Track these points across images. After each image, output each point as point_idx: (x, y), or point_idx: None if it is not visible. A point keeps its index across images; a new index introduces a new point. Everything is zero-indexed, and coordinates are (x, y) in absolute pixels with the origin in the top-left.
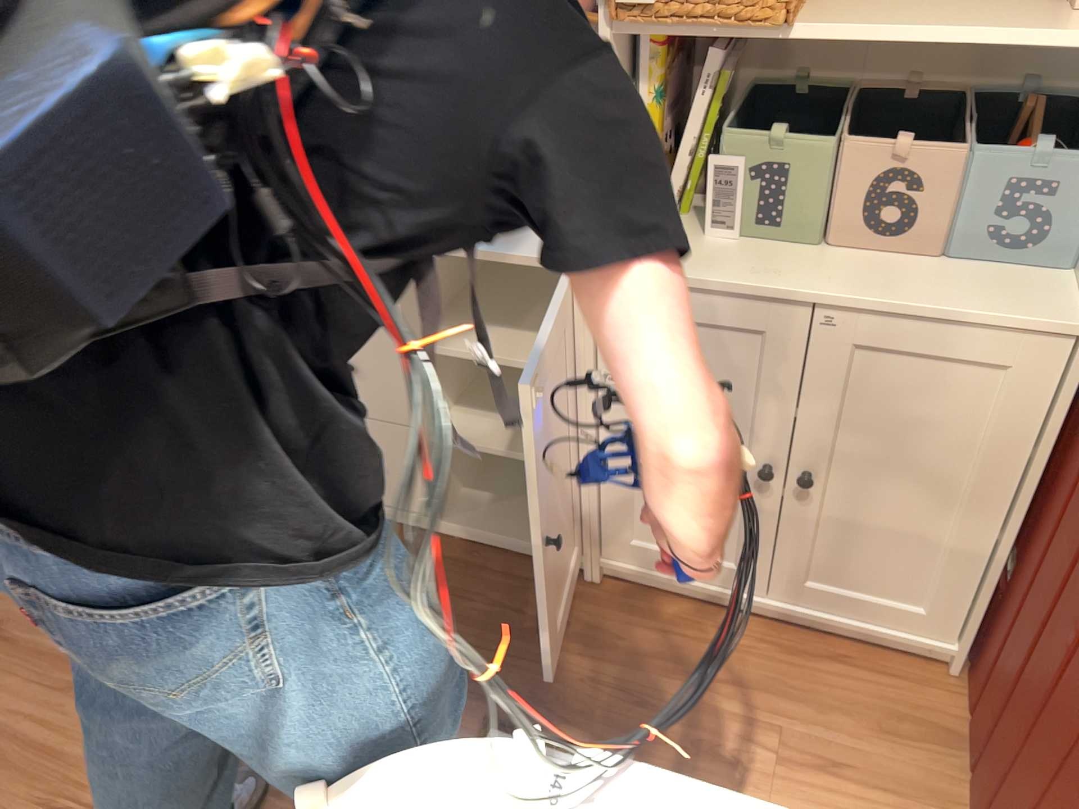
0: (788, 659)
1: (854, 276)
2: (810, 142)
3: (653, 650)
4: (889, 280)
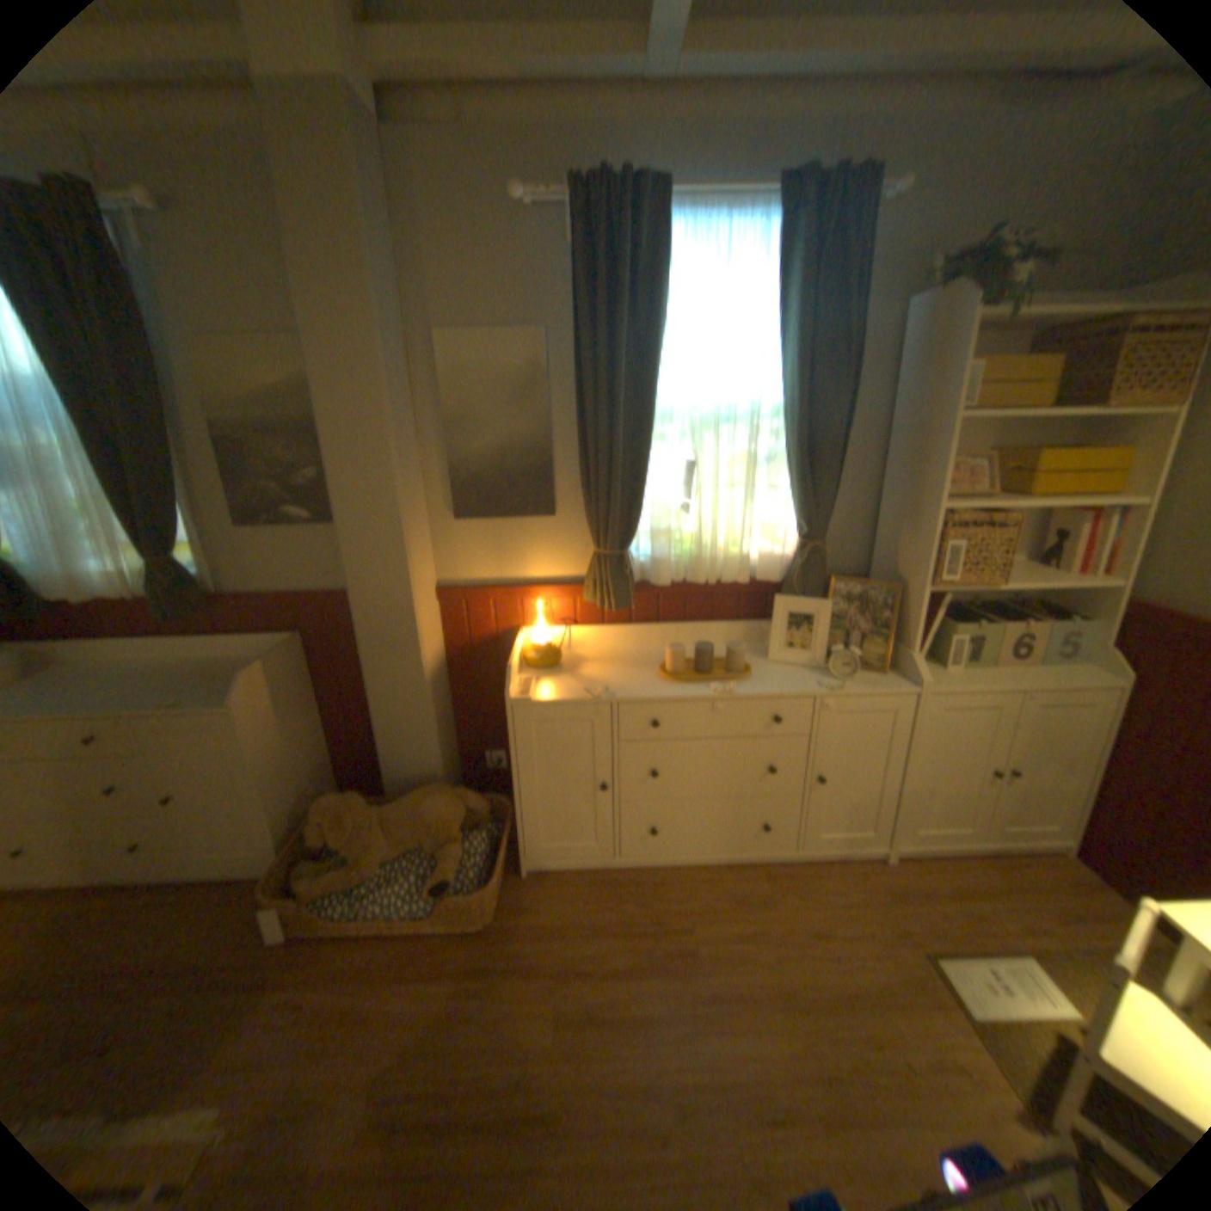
0: (1014, 879)
1: (1026, 677)
2: (992, 624)
3: (958, 895)
4: (1039, 676)
